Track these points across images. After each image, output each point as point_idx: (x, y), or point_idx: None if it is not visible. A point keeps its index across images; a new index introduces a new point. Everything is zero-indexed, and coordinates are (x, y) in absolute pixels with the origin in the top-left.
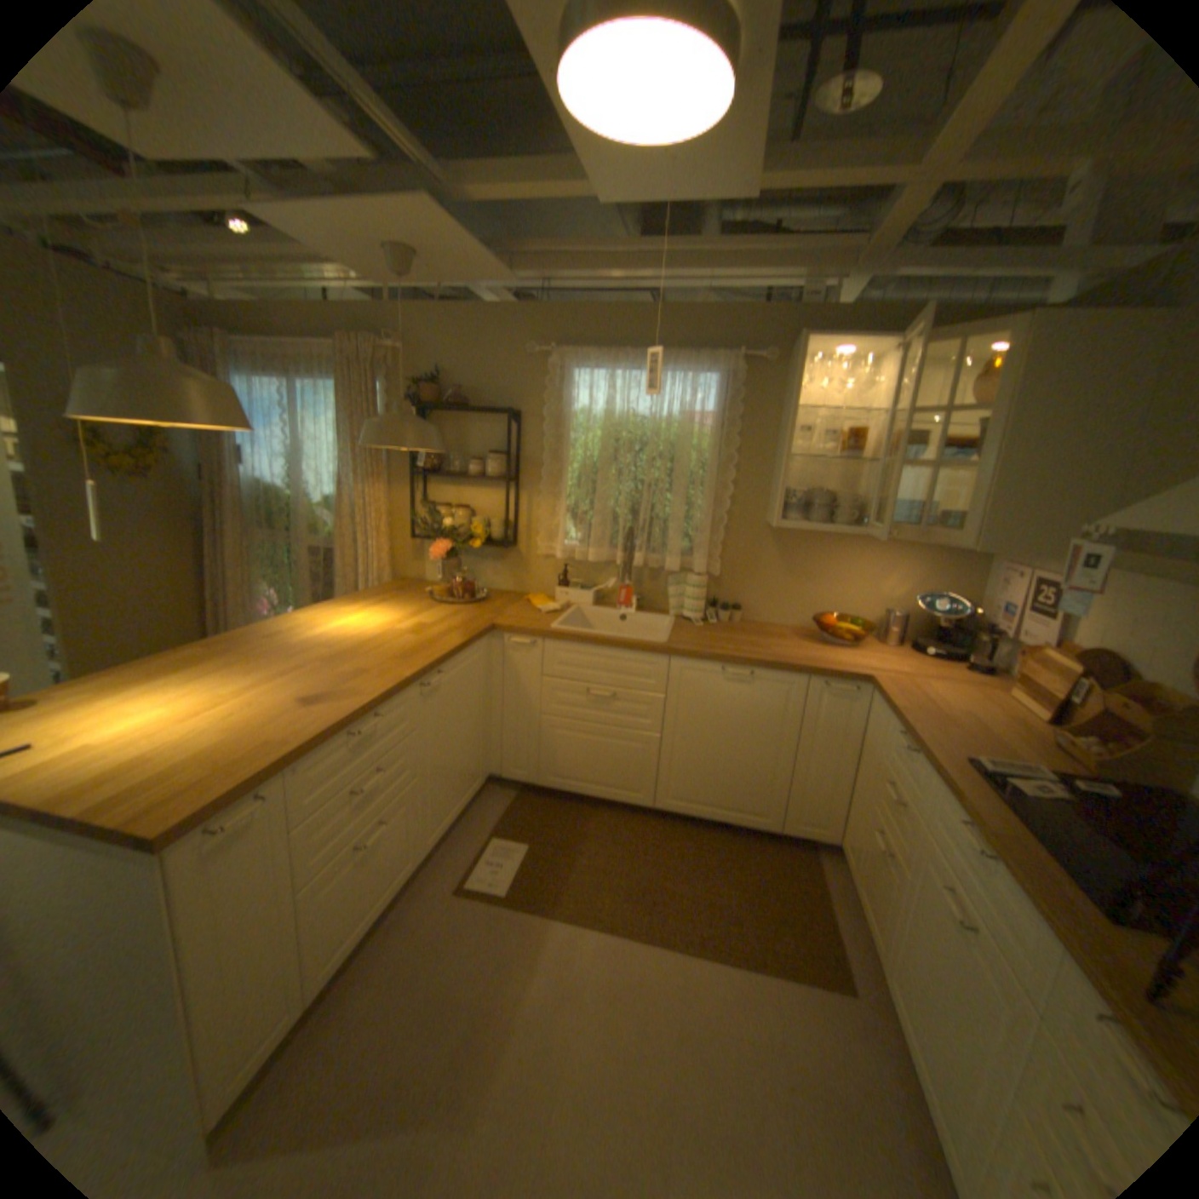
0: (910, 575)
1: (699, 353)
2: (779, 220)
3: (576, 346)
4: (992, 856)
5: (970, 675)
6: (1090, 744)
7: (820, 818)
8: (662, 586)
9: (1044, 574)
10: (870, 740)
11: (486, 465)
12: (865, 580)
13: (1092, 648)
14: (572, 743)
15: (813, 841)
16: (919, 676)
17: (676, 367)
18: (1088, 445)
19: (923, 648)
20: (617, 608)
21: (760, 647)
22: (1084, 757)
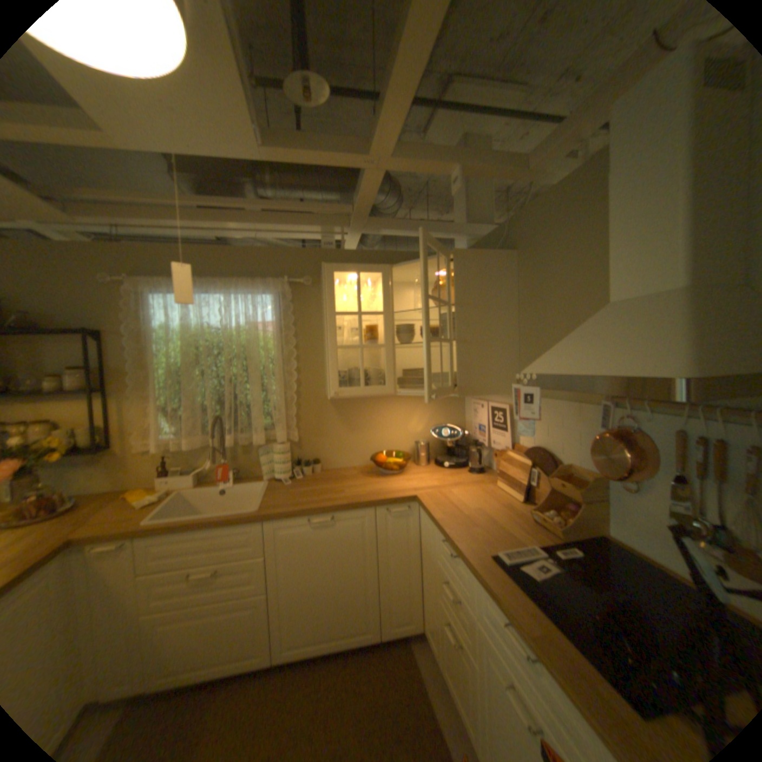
0: (423, 416)
1: (253, 280)
2: (298, 199)
3: (147, 276)
4: (535, 658)
5: (471, 476)
6: (552, 516)
7: (405, 617)
8: (255, 457)
9: (494, 404)
10: (425, 545)
11: (62, 381)
12: (398, 424)
13: (531, 447)
14: (179, 635)
15: (404, 638)
16: (444, 486)
17: (238, 291)
18: (497, 325)
19: (442, 464)
20: (217, 485)
21: (336, 492)
22: (553, 528)
